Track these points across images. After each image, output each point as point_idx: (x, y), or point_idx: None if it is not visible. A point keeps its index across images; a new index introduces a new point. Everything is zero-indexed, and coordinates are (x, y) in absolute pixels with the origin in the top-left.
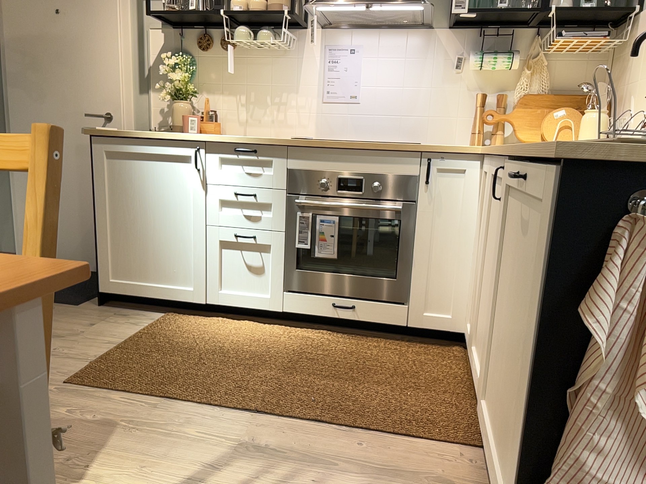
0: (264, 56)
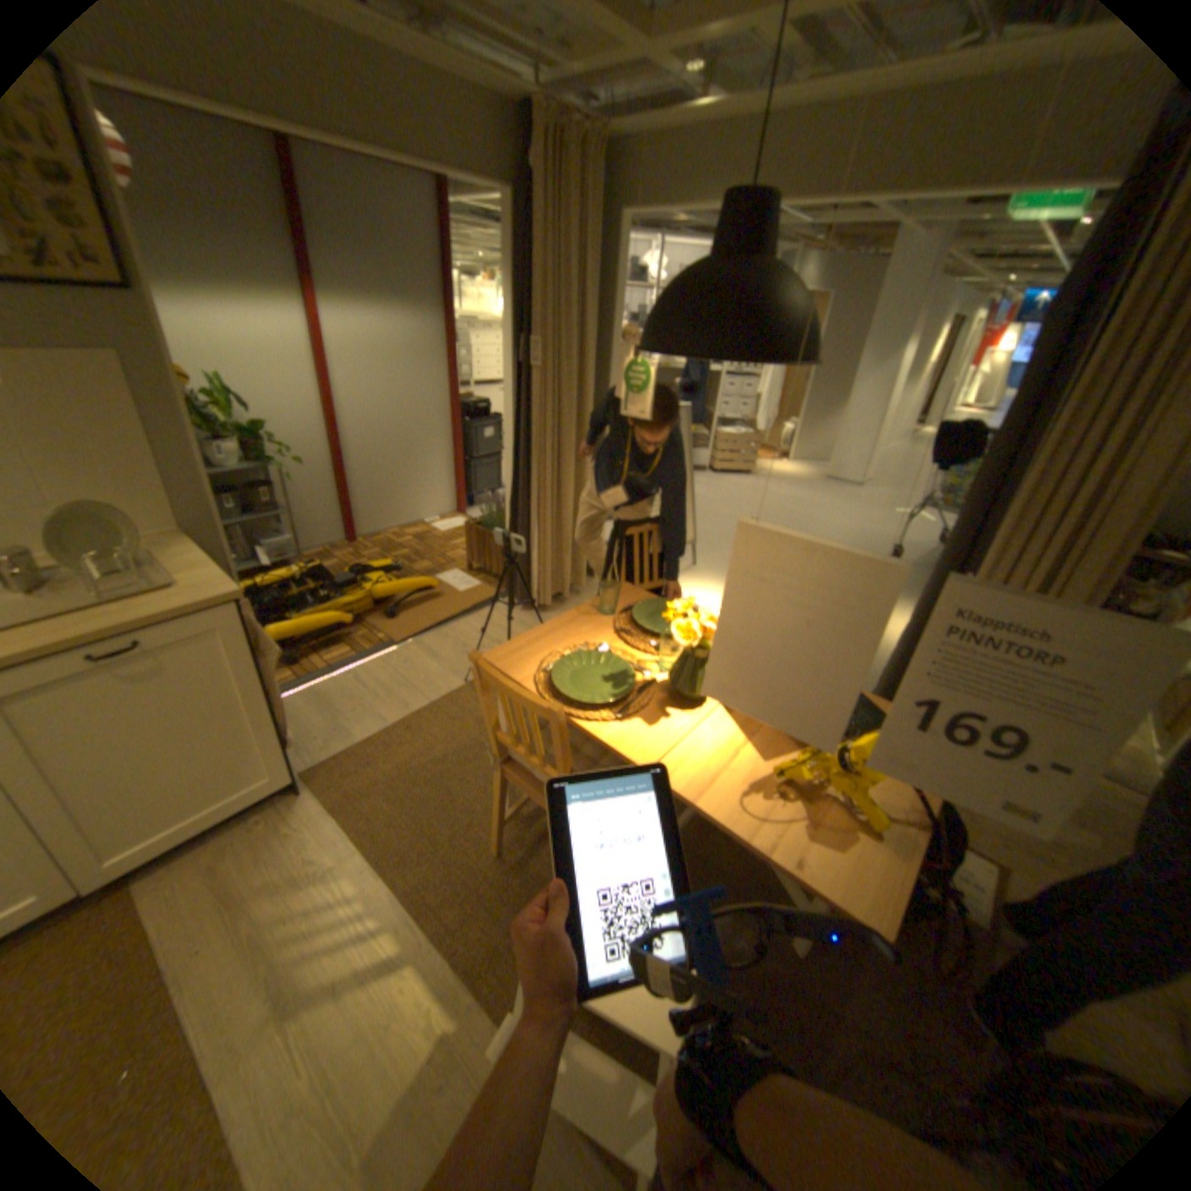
0: None
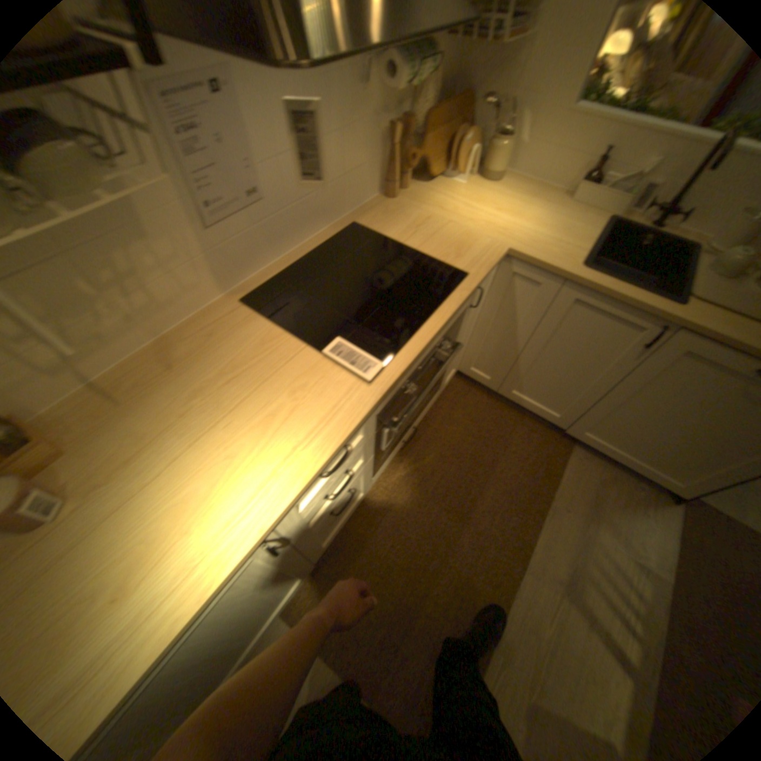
0: None
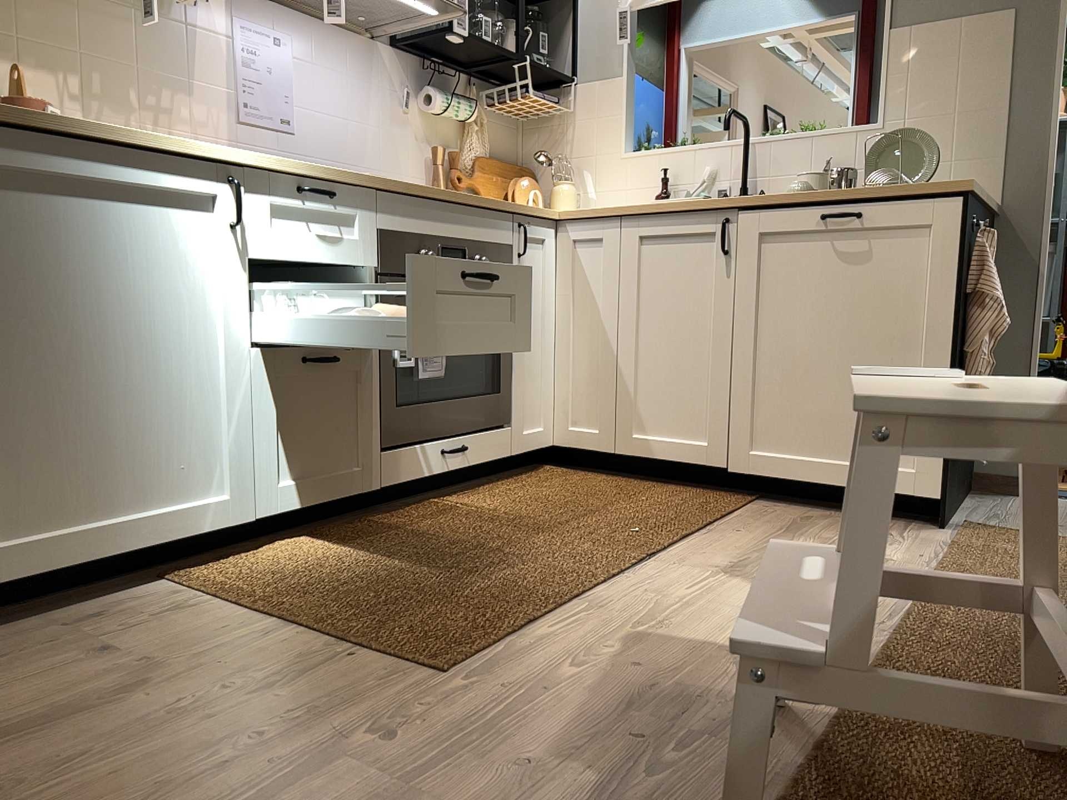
0: (121, 2)
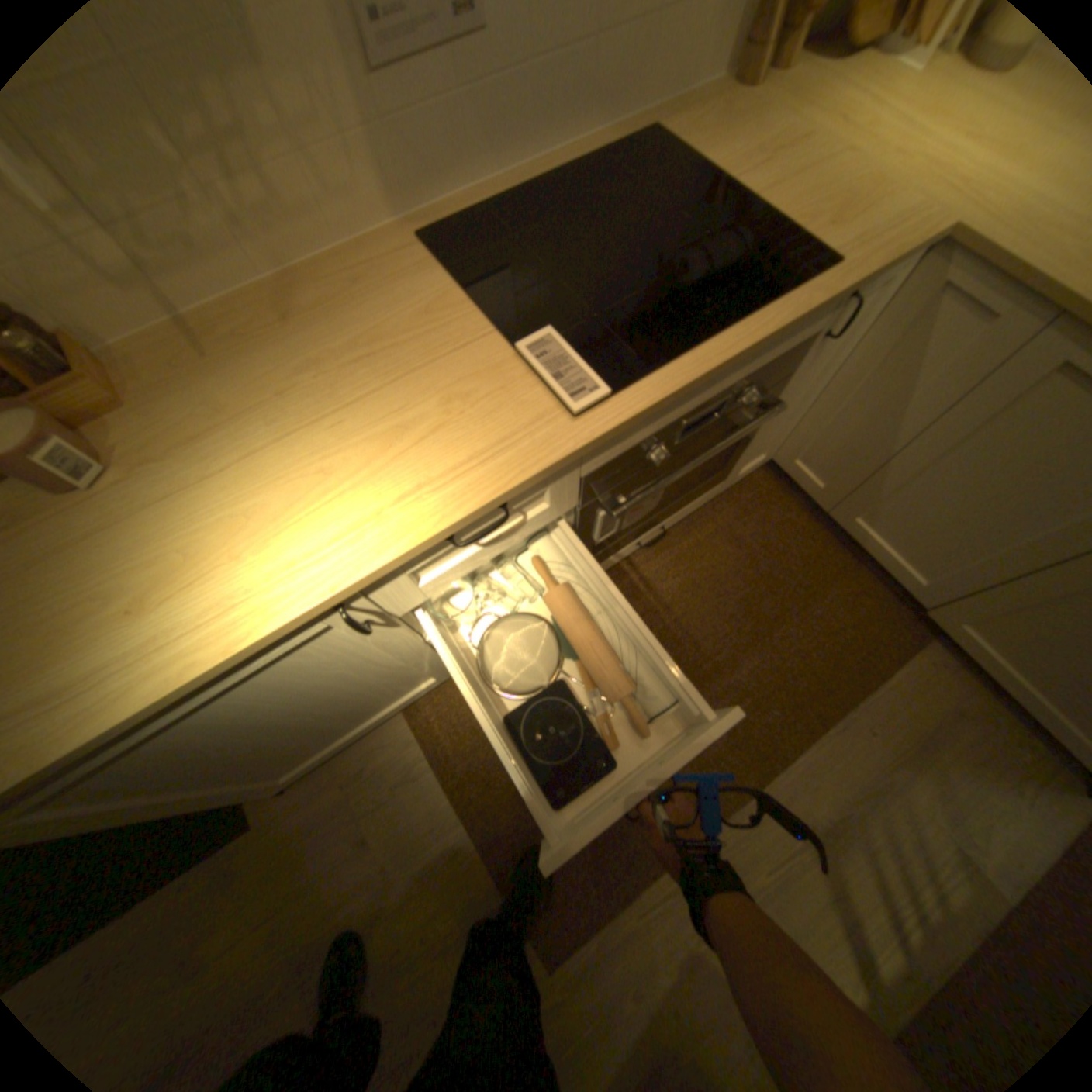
0: None
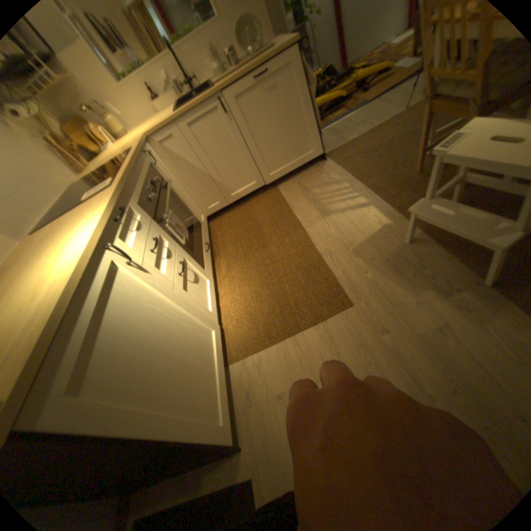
0: None
